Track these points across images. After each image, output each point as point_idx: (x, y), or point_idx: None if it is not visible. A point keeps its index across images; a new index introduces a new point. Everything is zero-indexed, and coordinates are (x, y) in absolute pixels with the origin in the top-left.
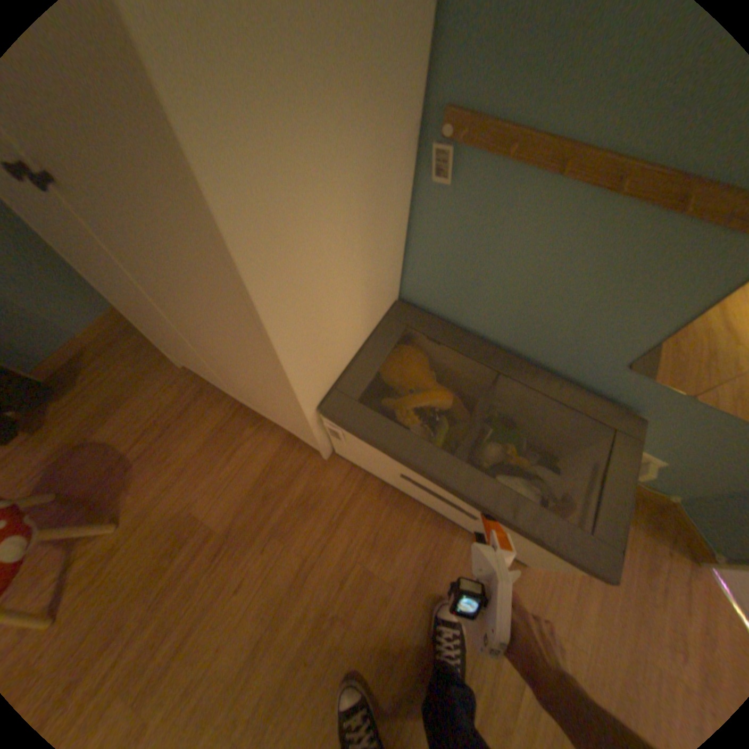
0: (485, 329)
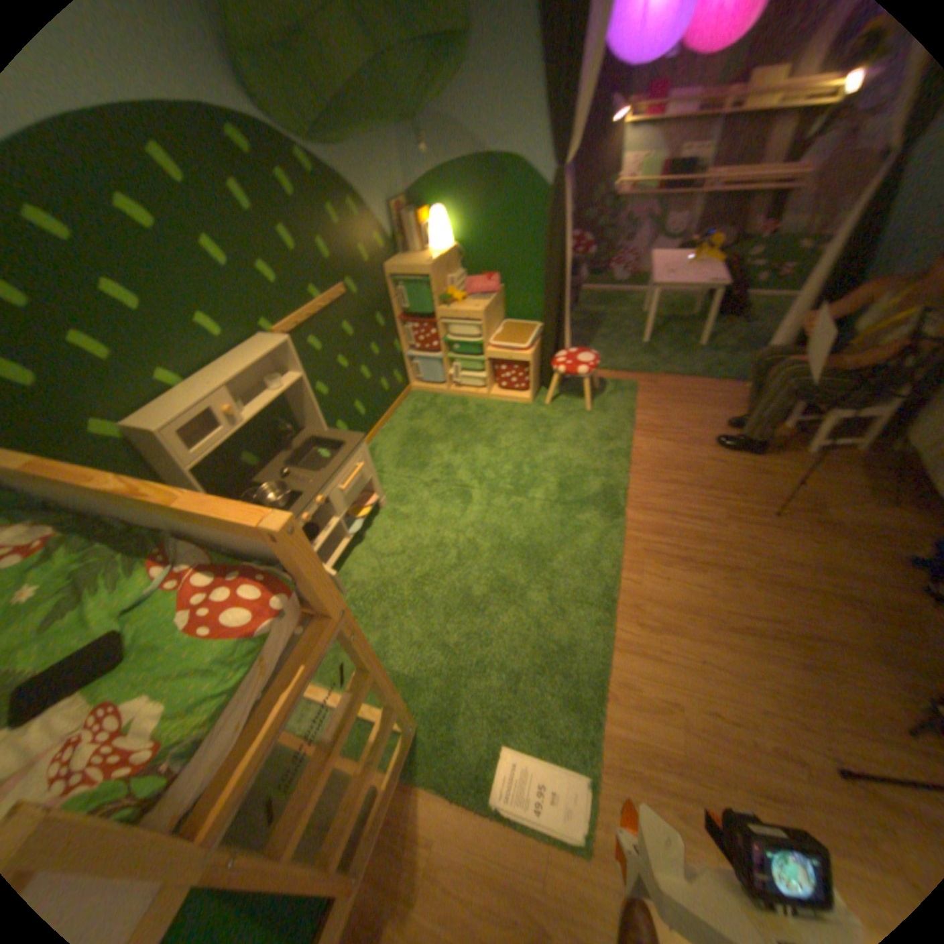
0: None
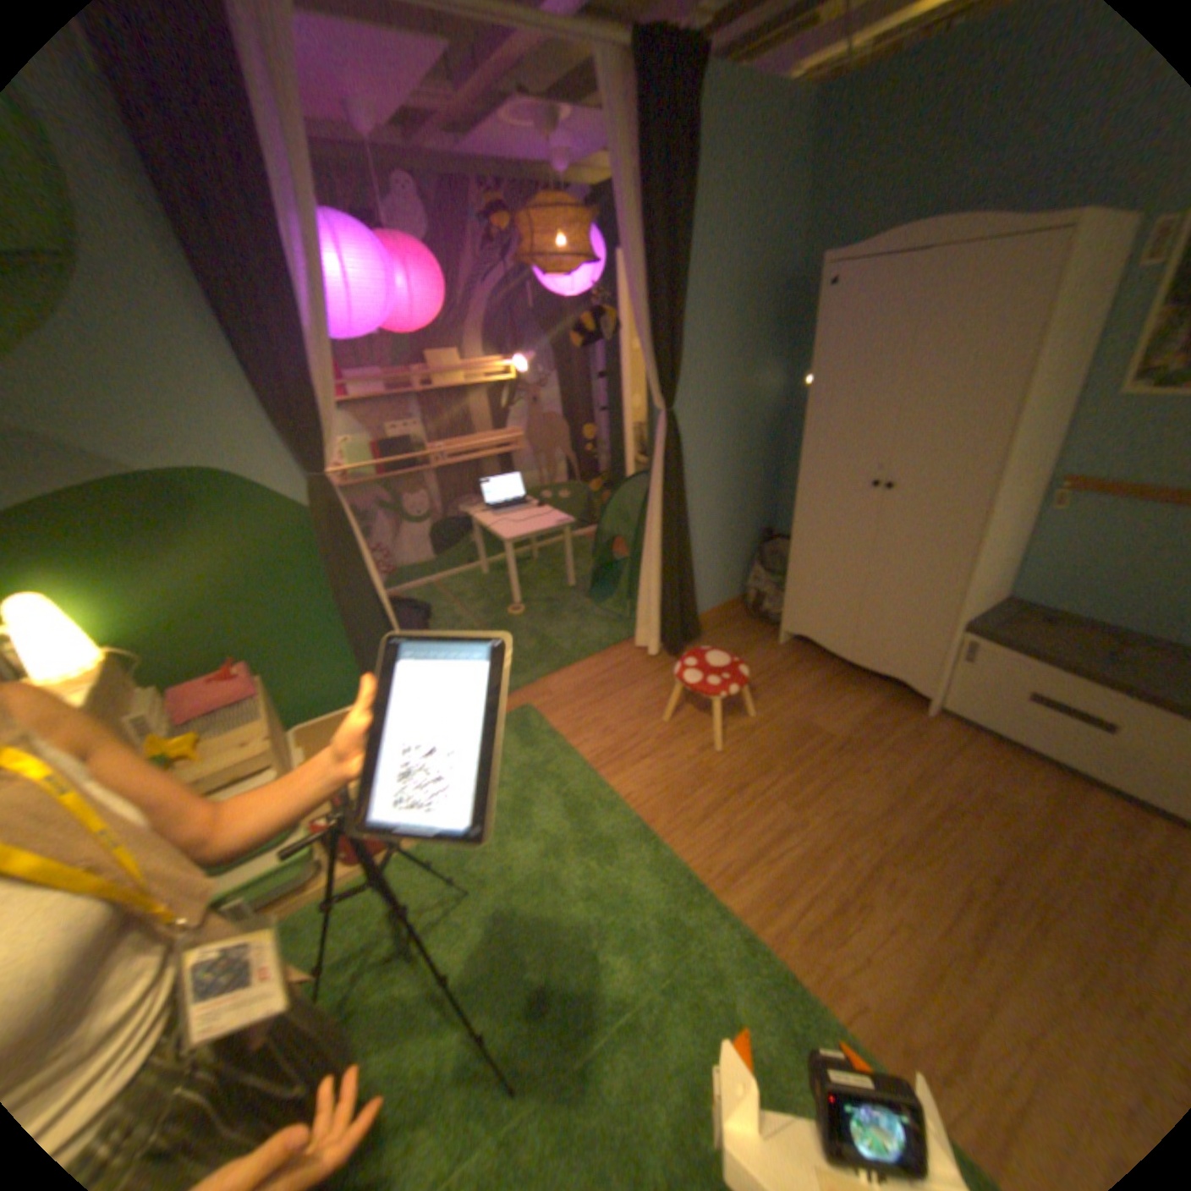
0: (1098, 611)
